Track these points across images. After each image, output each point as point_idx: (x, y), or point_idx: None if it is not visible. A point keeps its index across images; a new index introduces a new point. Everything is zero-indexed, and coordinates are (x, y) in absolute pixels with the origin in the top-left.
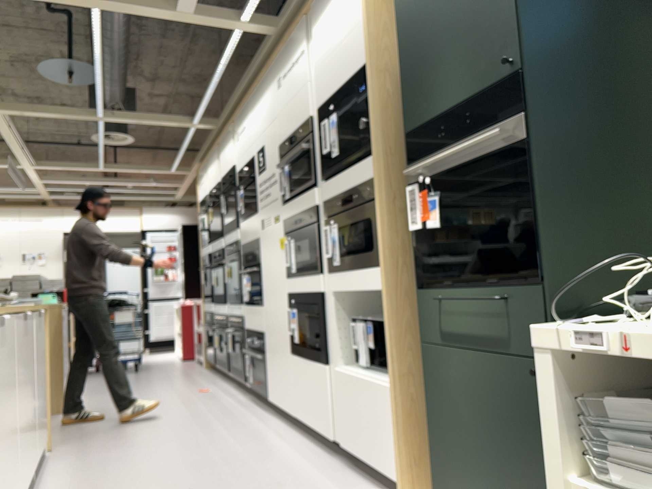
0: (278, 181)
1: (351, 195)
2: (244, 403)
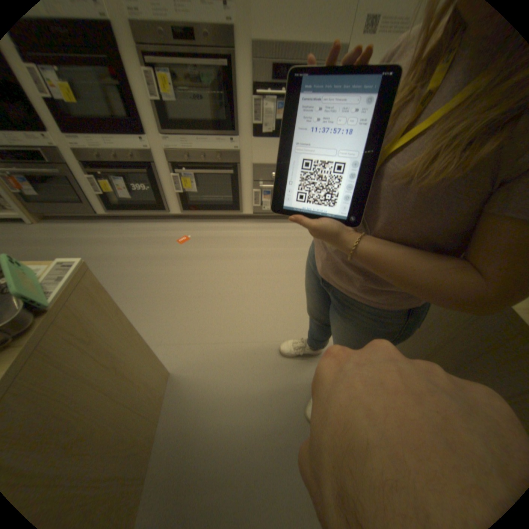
0: None
1: None
2: (265, 226)
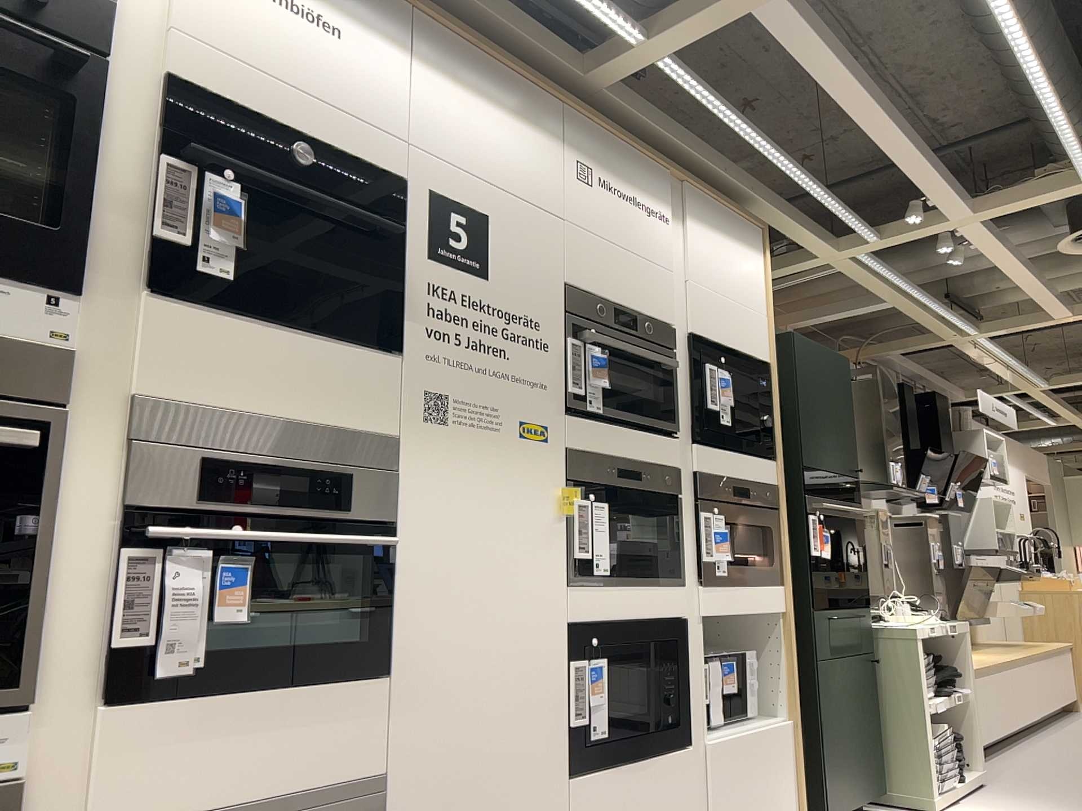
0: (553, 351)
1: (746, 489)
2: None
